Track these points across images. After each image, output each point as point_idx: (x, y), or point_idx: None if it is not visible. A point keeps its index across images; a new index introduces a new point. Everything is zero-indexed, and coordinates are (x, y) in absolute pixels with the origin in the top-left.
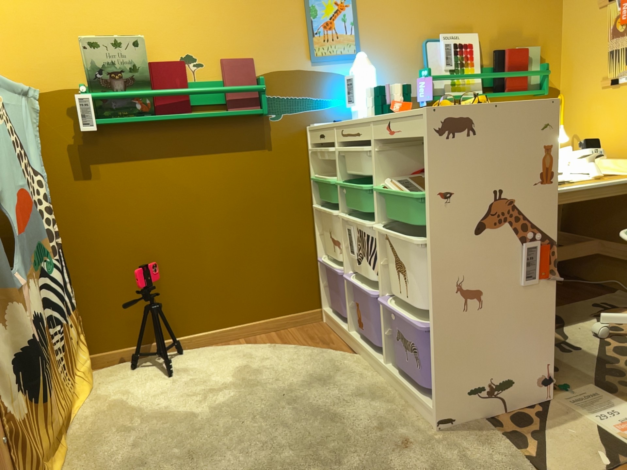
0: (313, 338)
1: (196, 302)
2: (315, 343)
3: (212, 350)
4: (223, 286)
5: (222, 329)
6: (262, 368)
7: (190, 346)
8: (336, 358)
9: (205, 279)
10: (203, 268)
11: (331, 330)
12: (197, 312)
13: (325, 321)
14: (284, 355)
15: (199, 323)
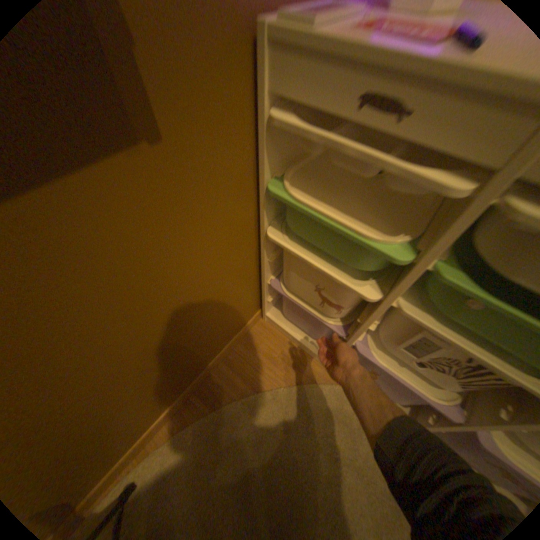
0: (275, 360)
1: (118, 437)
2: (283, 369)
3: (175, 453)
4: (150, 395)
5: (168, 410)
6: (268, 467)
7: (136, 454)
8: (331, 401)
9: (116, 419)
10: (105, 418)
11: (283, 335)
12: (126, 437)
13: (267, 320)
14: (273, 421)
15: (134, 437)
